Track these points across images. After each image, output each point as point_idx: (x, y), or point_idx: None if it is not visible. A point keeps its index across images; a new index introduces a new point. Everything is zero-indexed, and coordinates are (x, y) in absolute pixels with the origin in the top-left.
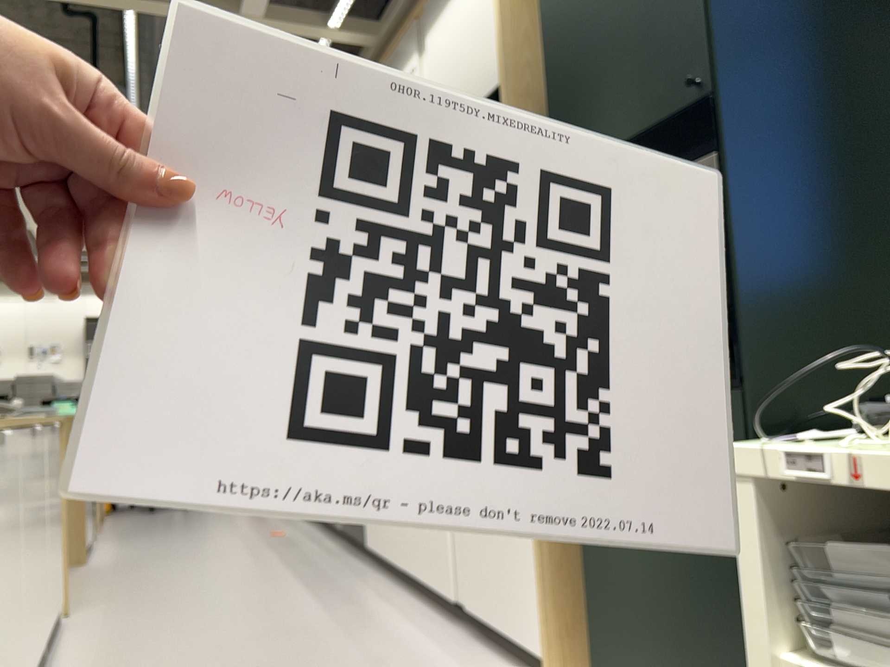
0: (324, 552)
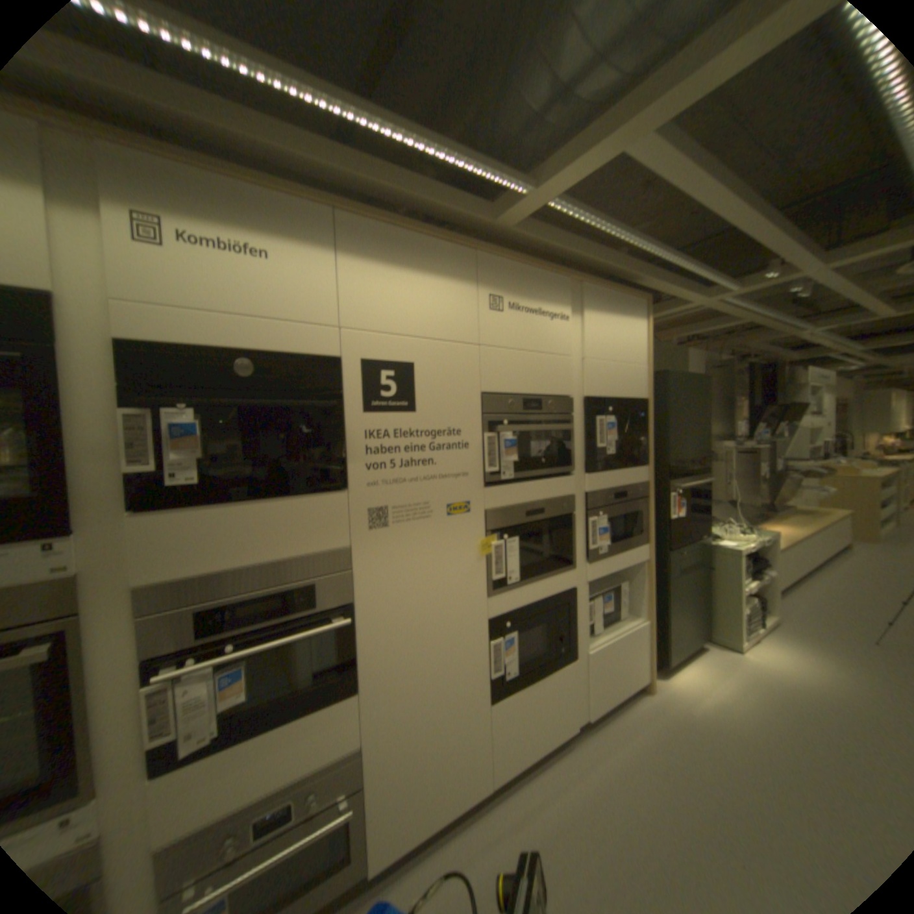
0: None
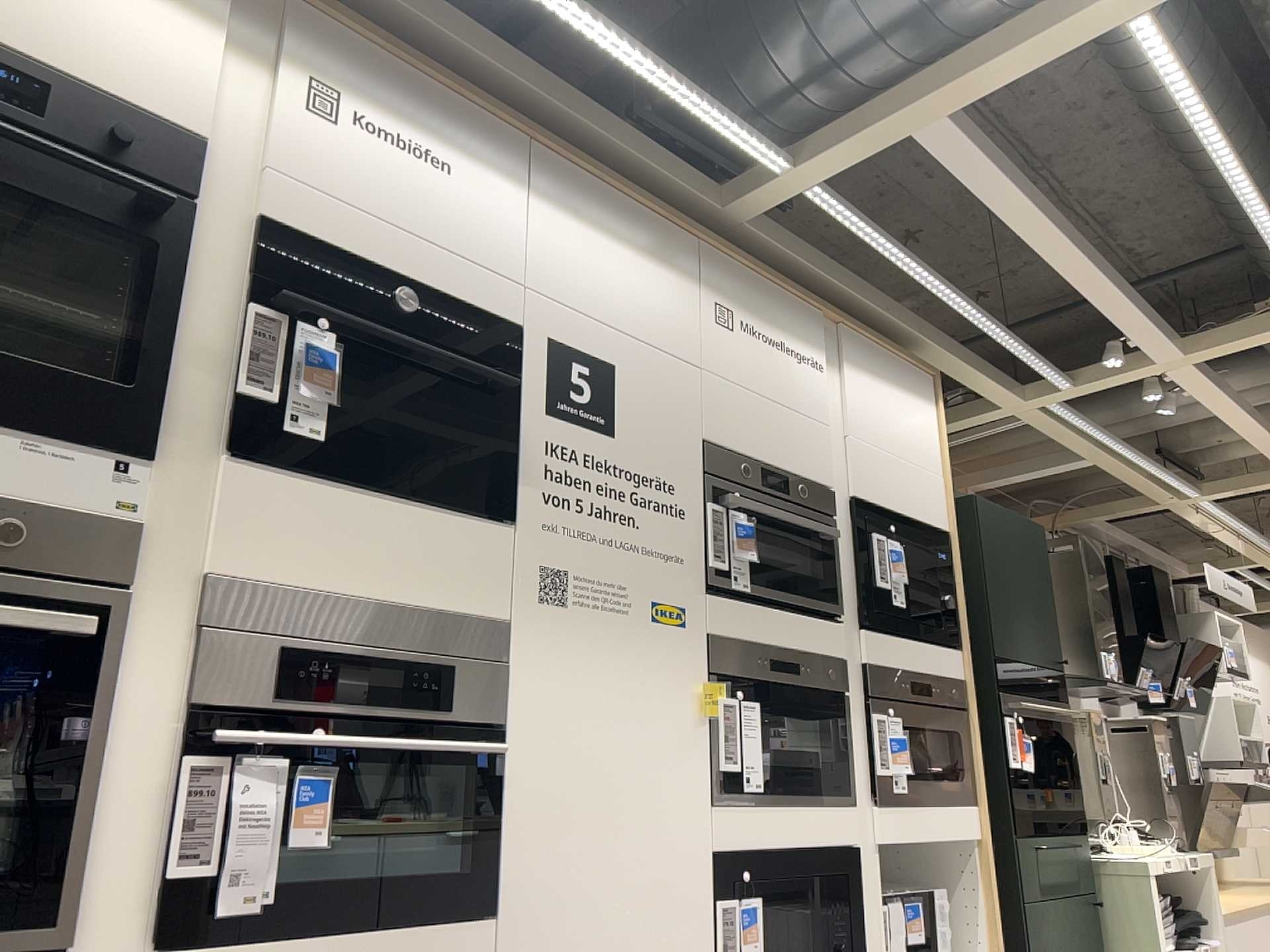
0: None
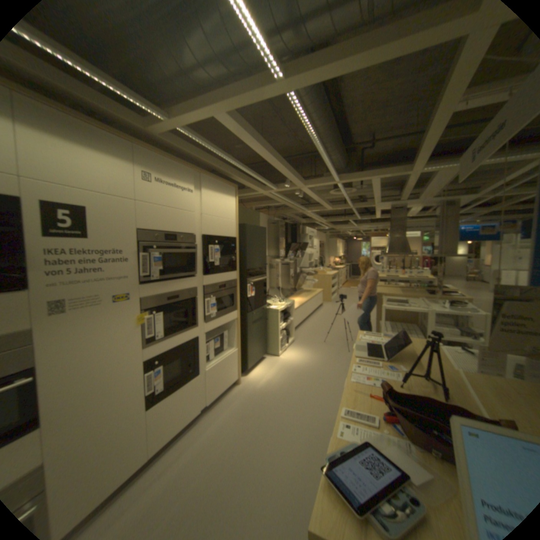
0: None
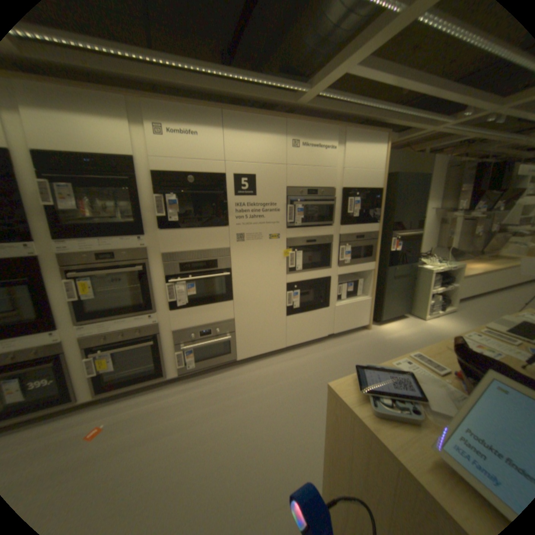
0: (191, 390)
